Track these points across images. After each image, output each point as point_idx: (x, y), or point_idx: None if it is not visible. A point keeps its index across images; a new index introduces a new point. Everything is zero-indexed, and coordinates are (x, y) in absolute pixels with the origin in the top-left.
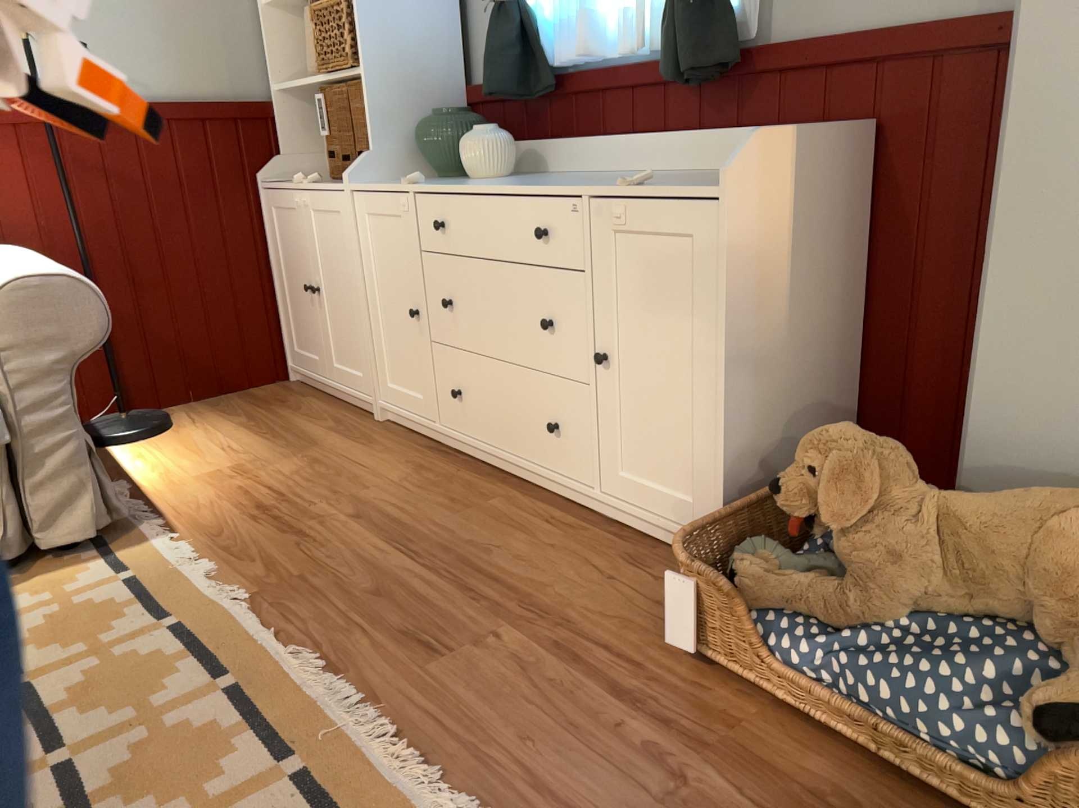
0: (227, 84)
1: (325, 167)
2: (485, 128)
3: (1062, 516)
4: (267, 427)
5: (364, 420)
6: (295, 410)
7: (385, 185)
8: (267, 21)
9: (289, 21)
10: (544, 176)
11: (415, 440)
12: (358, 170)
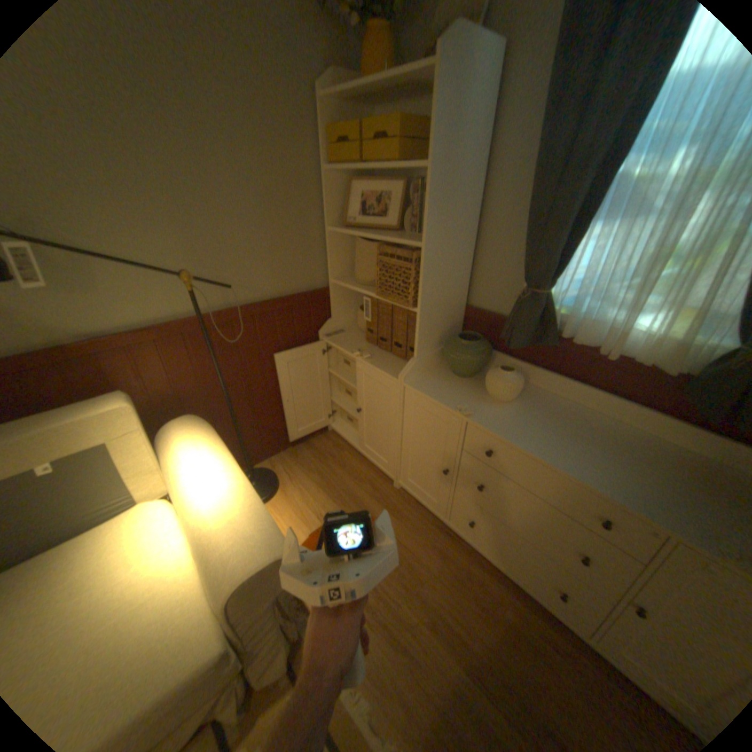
0: (304, 277)
1: (354, 318)
2: (507, 365)
3: None
4: (334, 488)
5: (388, 484)
6: (343, 466)
7: (433, 390)
8: (331, 236)
9: (342, 235)
10: (538, 395)
11: (428, 516)
12: (410, 370)
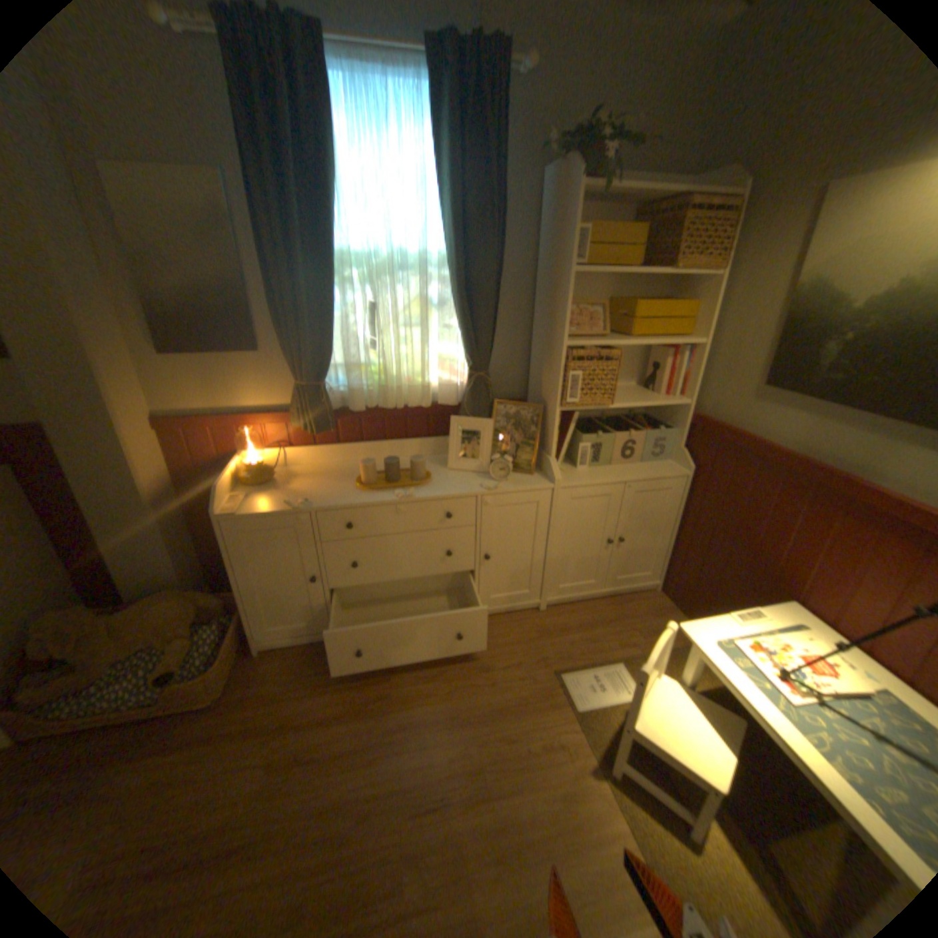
0: None
1: None
2: None
3: (149, 611)
4: None
5: None
6: None
7: None
8: None
9: None
10: None
11: None
12: None
